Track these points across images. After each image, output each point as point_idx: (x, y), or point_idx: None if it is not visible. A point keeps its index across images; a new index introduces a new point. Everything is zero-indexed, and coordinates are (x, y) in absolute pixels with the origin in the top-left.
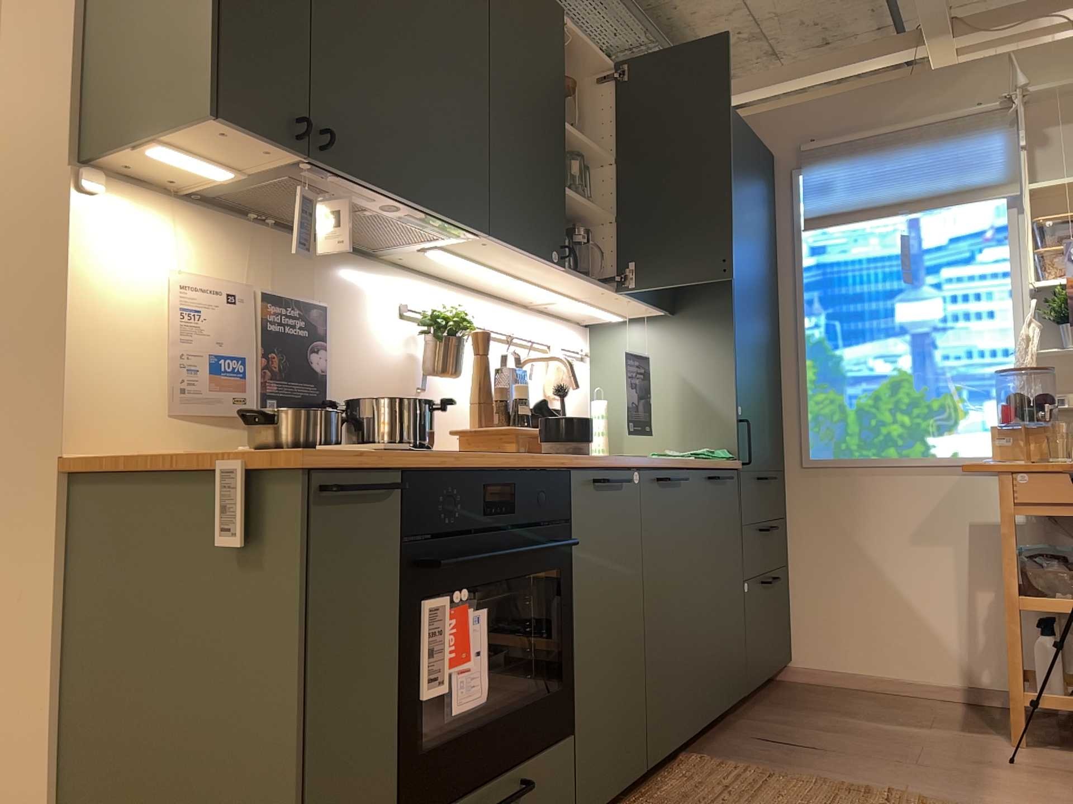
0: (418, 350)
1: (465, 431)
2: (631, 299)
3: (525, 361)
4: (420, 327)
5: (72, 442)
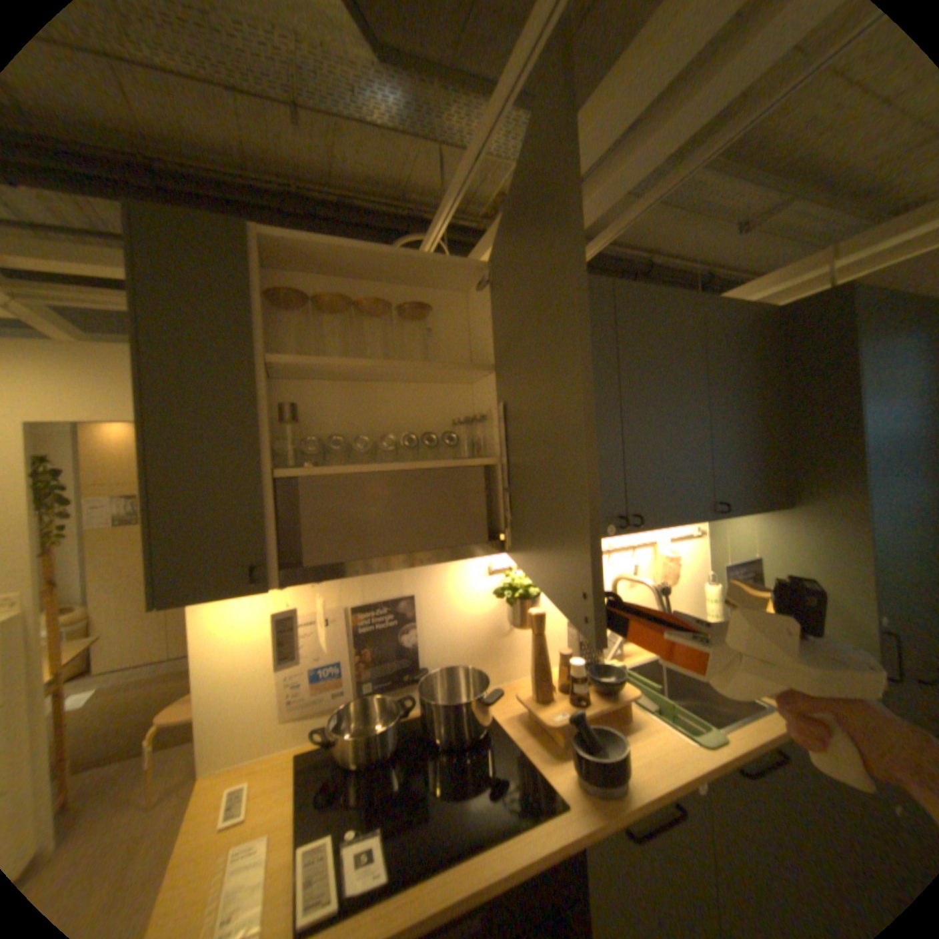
0: (507, 599)
1: (524, 704)
2: (729, 516)
3: (621, 577)
4: (498, 591)
5: (204, 766)
